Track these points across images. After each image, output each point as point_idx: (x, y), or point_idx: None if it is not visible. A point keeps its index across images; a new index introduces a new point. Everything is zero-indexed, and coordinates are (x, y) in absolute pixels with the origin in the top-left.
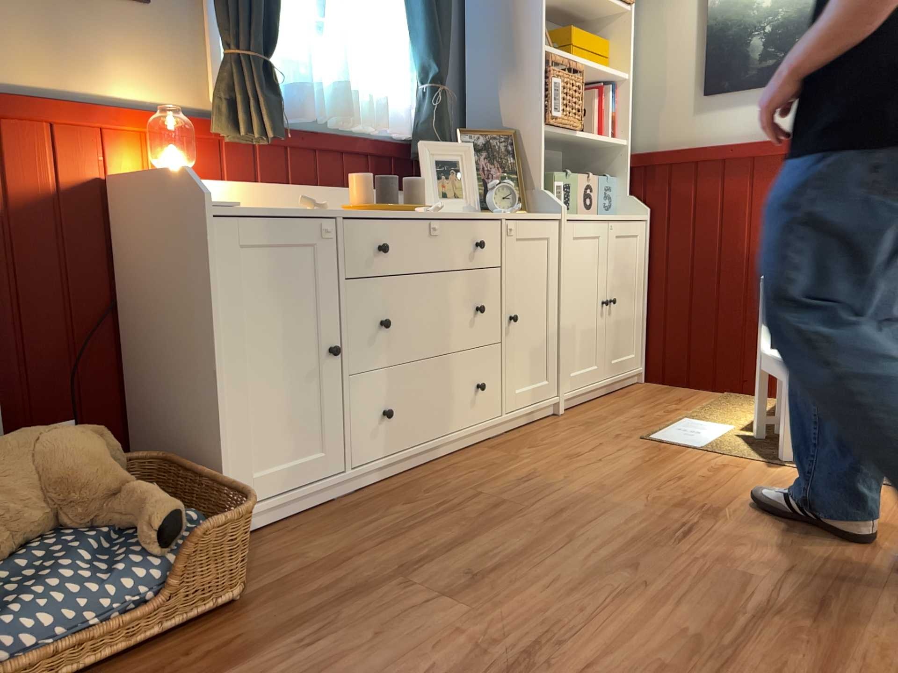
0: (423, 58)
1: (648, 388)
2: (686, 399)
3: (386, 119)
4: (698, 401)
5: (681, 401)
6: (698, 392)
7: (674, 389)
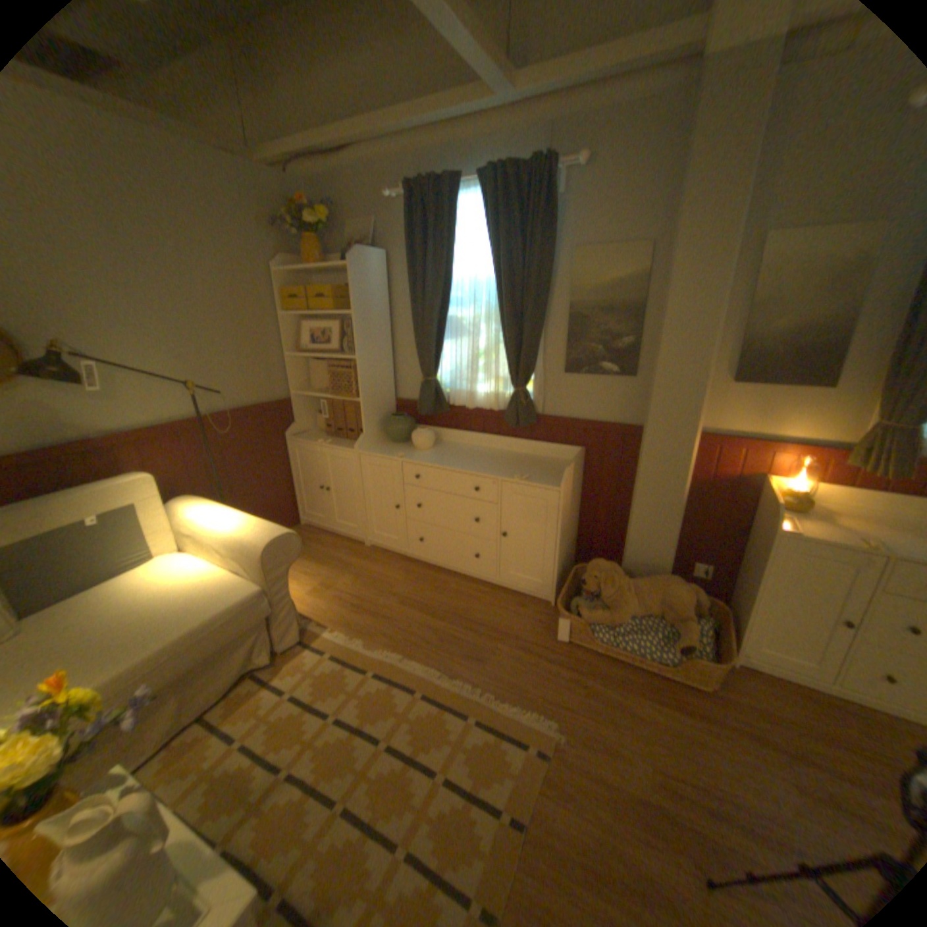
0: None
1: None
2: None
3: None
4: None
5: None
6: None
7: None
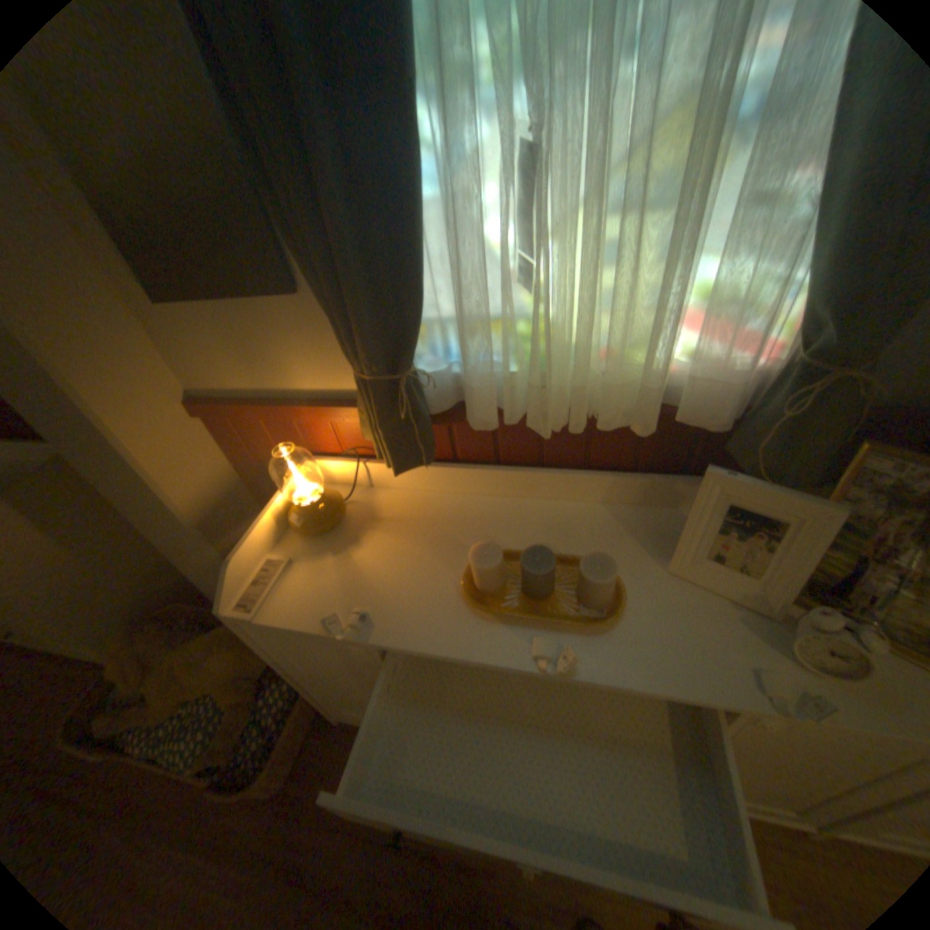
0: (821, 292)
1: None
2: None
3: (693, 385)
4: None
5: None
6: None
7: None
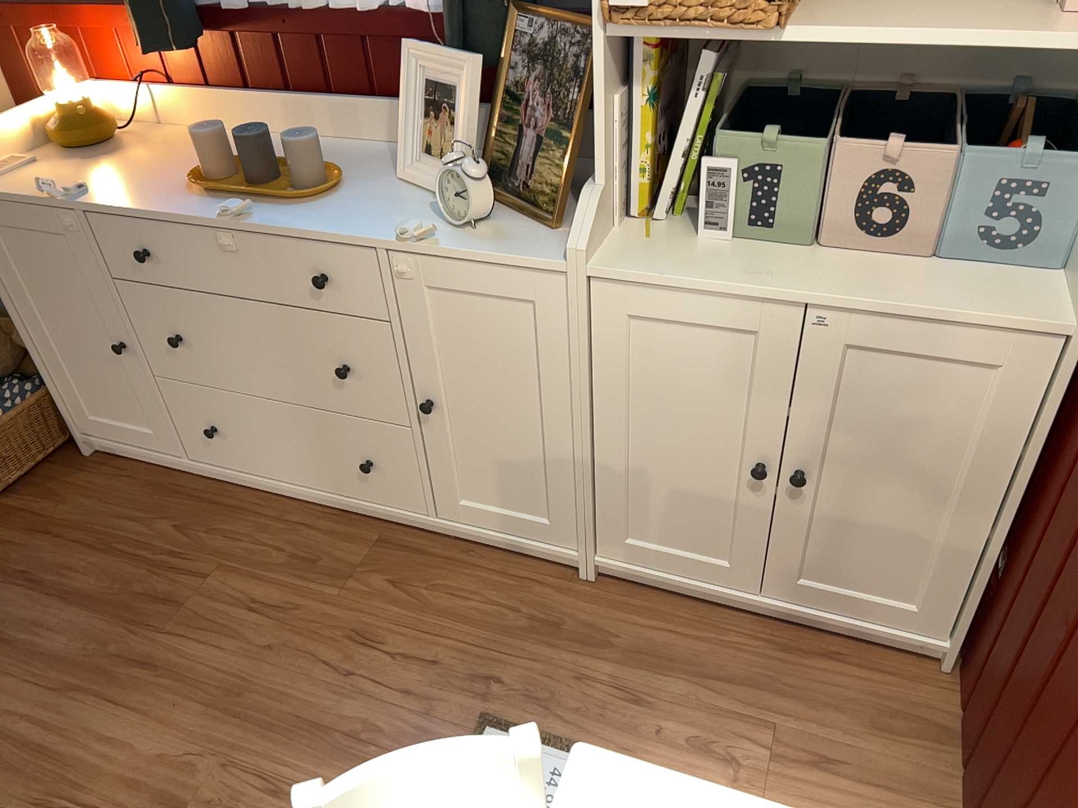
0: None
1: (900, 688)
2: (839, 776)
3: None
4: (839, 805)
5: (808, 768)
6: (937, 801)
7: (933, 745)
